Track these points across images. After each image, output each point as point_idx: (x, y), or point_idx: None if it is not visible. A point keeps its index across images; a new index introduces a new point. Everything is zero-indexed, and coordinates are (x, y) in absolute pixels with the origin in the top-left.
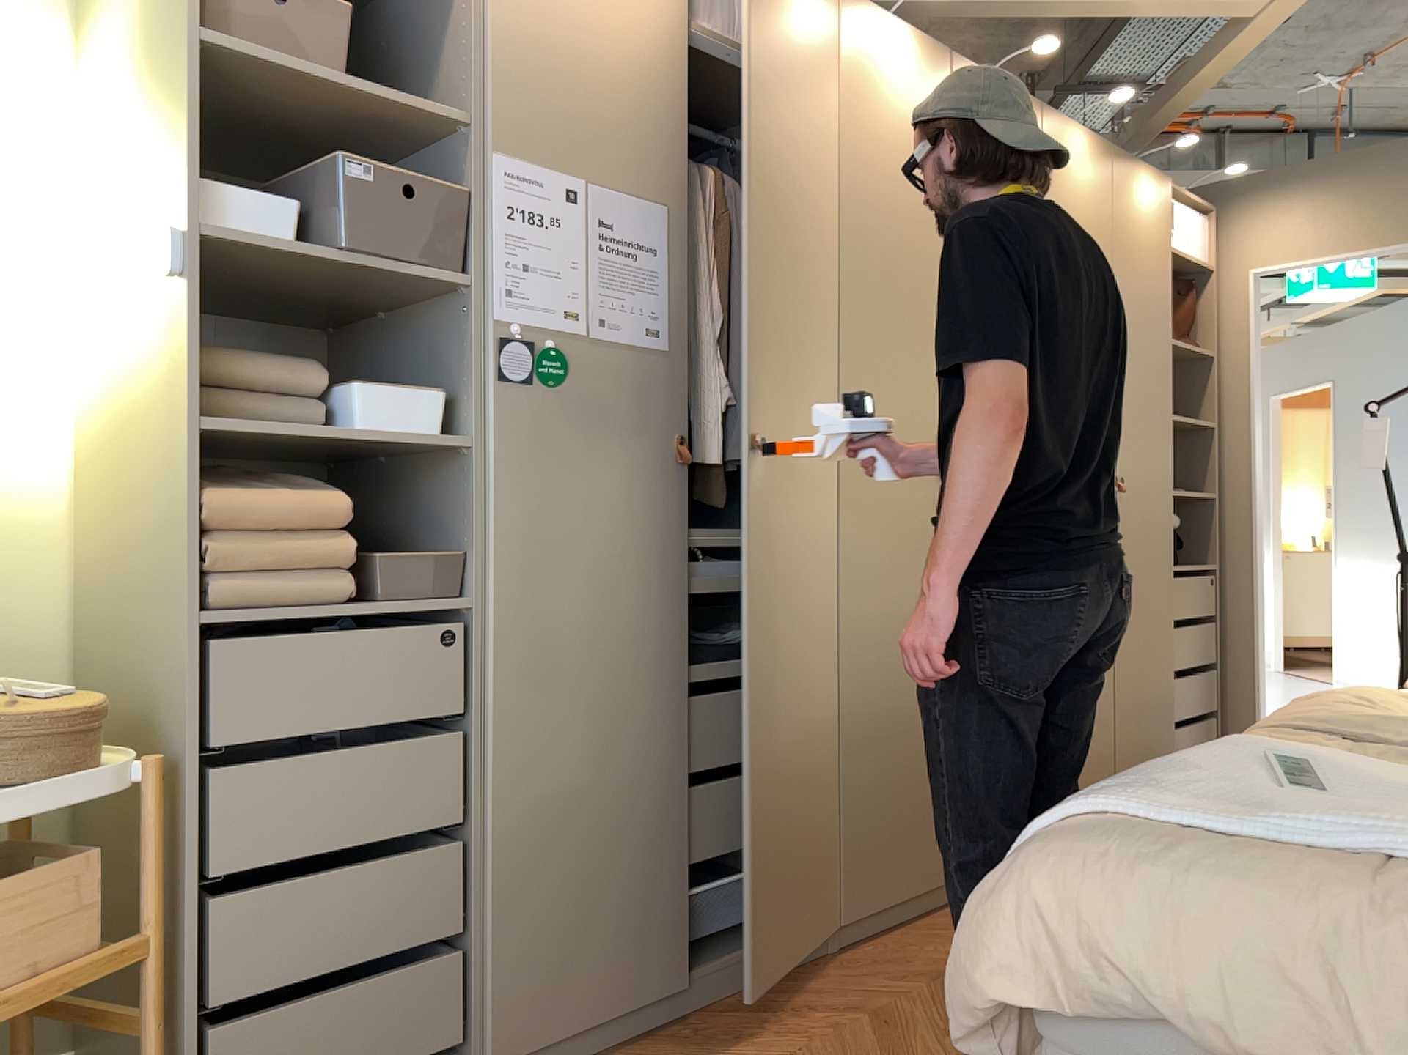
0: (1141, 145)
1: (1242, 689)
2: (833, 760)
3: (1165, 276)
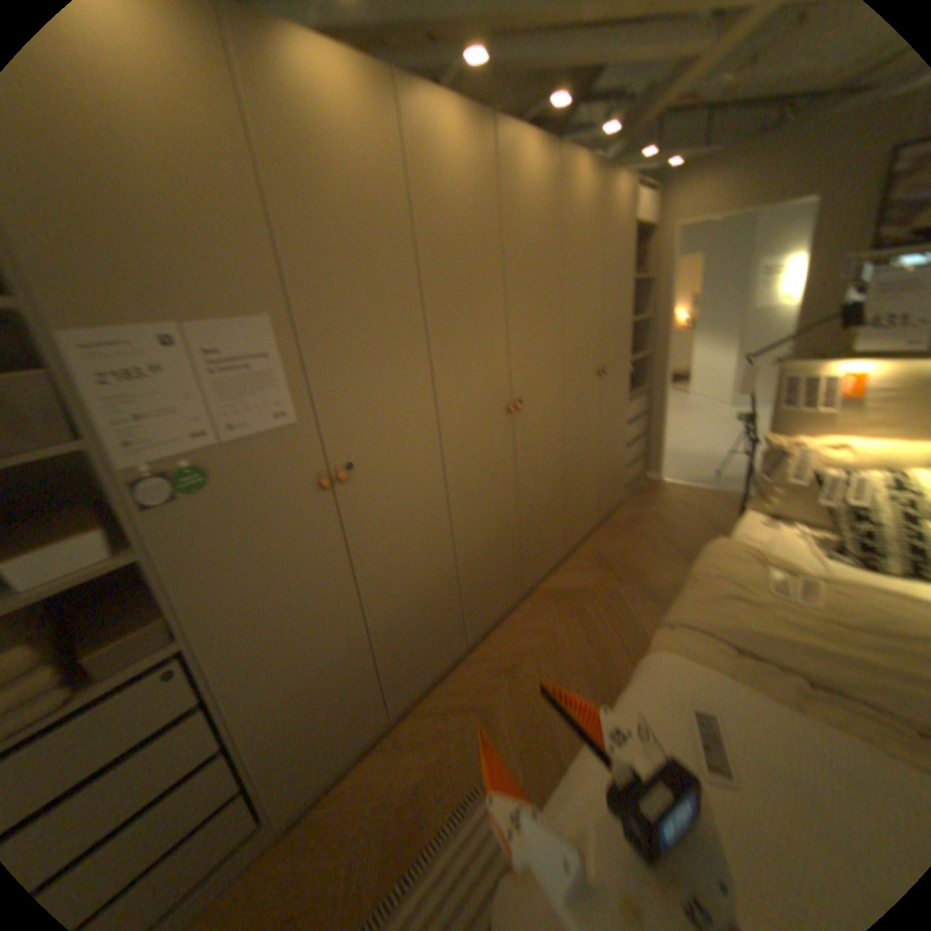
0: (622, 149)
1: (656, 443)
2: (455, 585)
3: (632, 236)
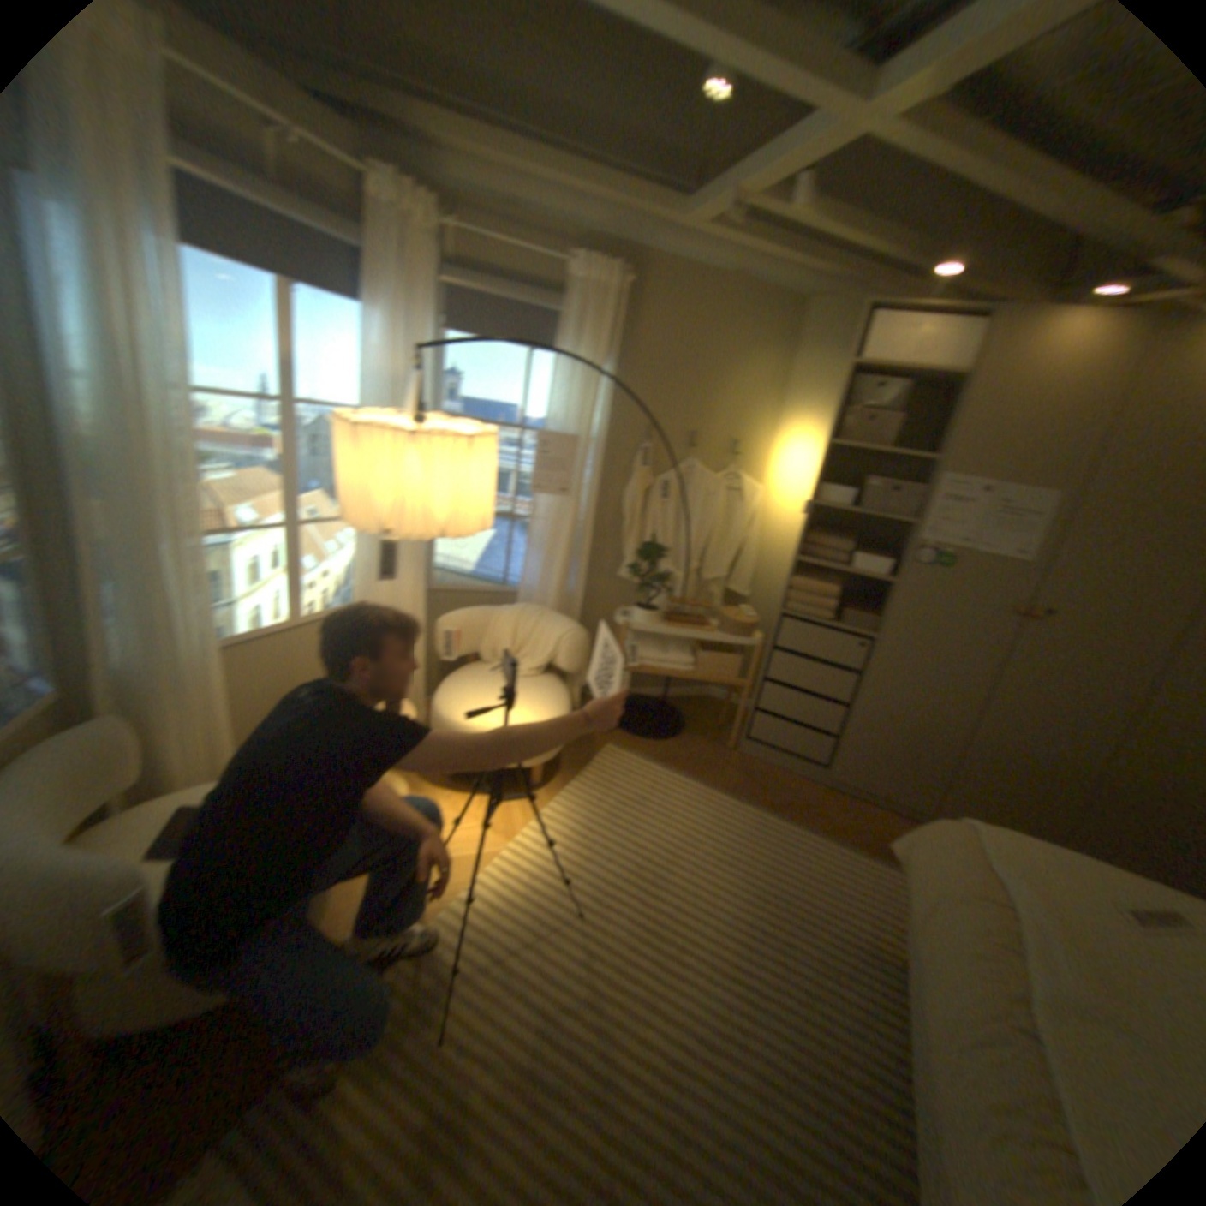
0: None
1: None
2: (1088, 792)
3: None
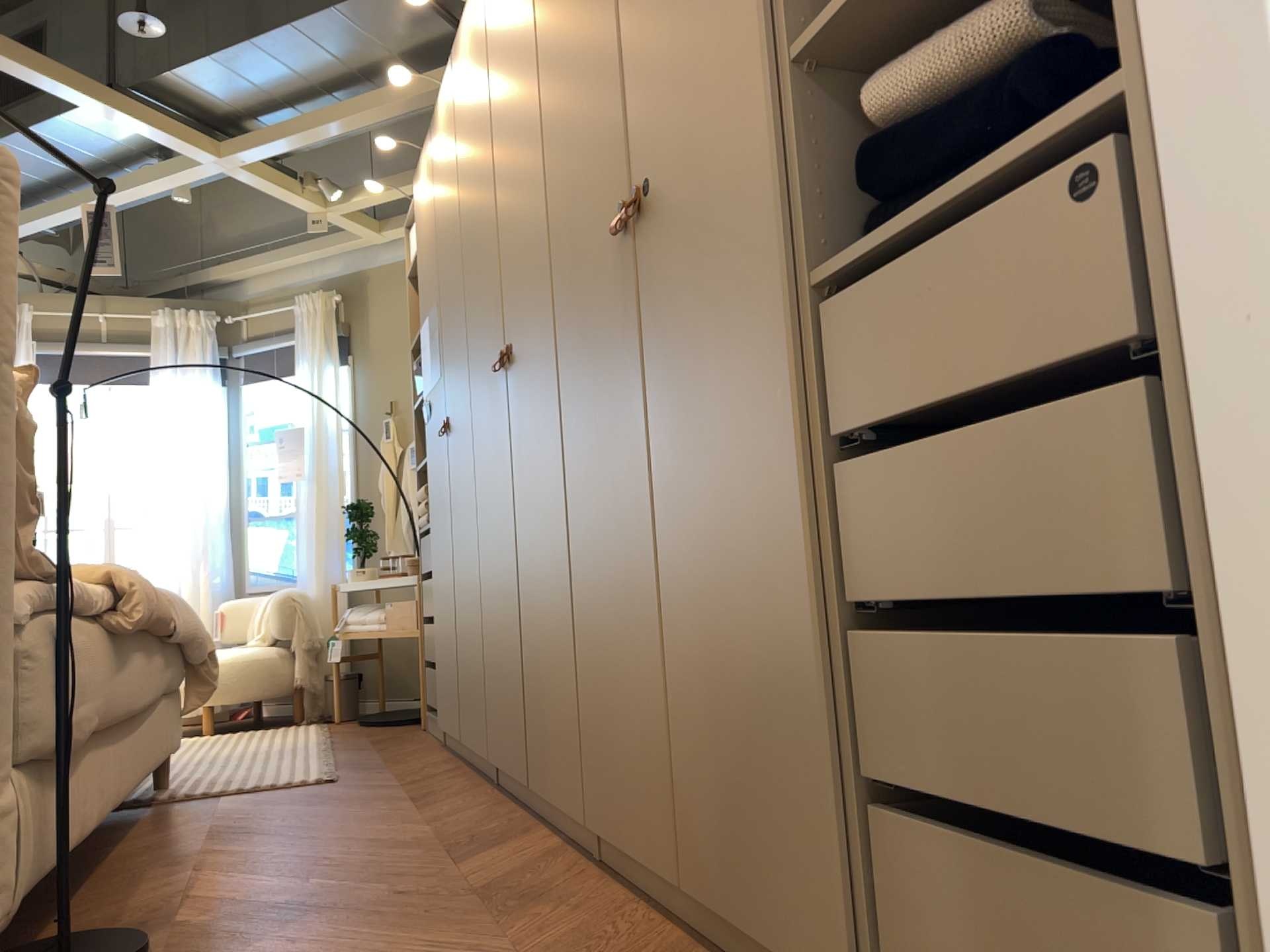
0: None
1: None
2: (485, 620)
3: None
